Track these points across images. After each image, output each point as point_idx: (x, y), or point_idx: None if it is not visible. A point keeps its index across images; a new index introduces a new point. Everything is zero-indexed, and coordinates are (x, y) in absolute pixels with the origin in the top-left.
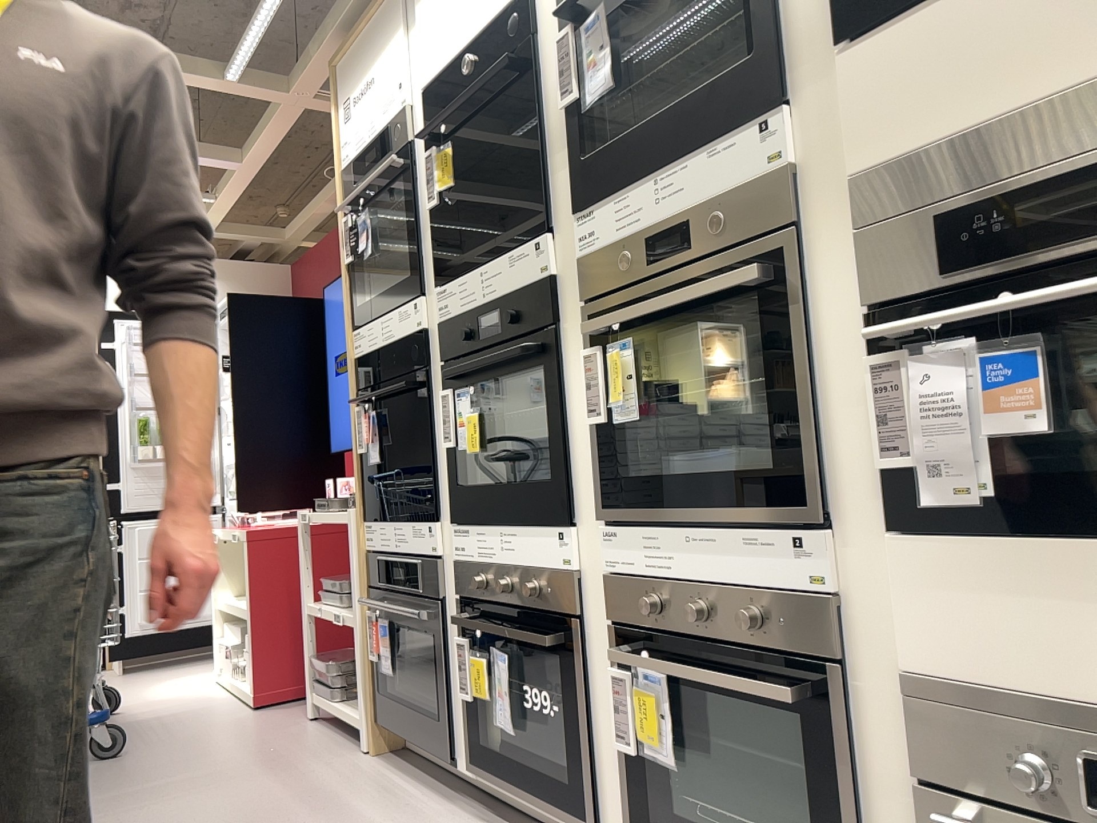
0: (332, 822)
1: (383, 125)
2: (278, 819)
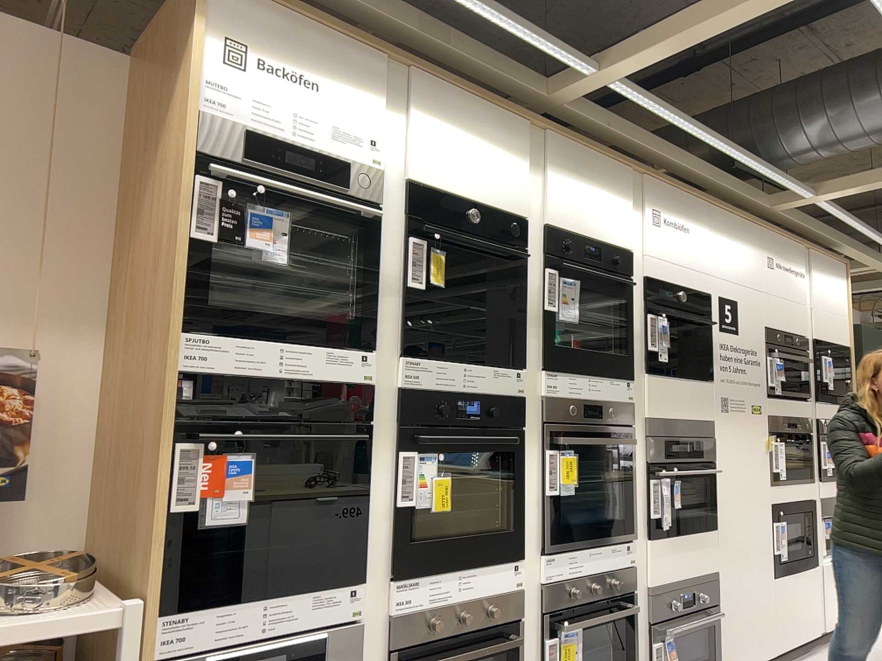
0: None
1: (339, 156)
2: None
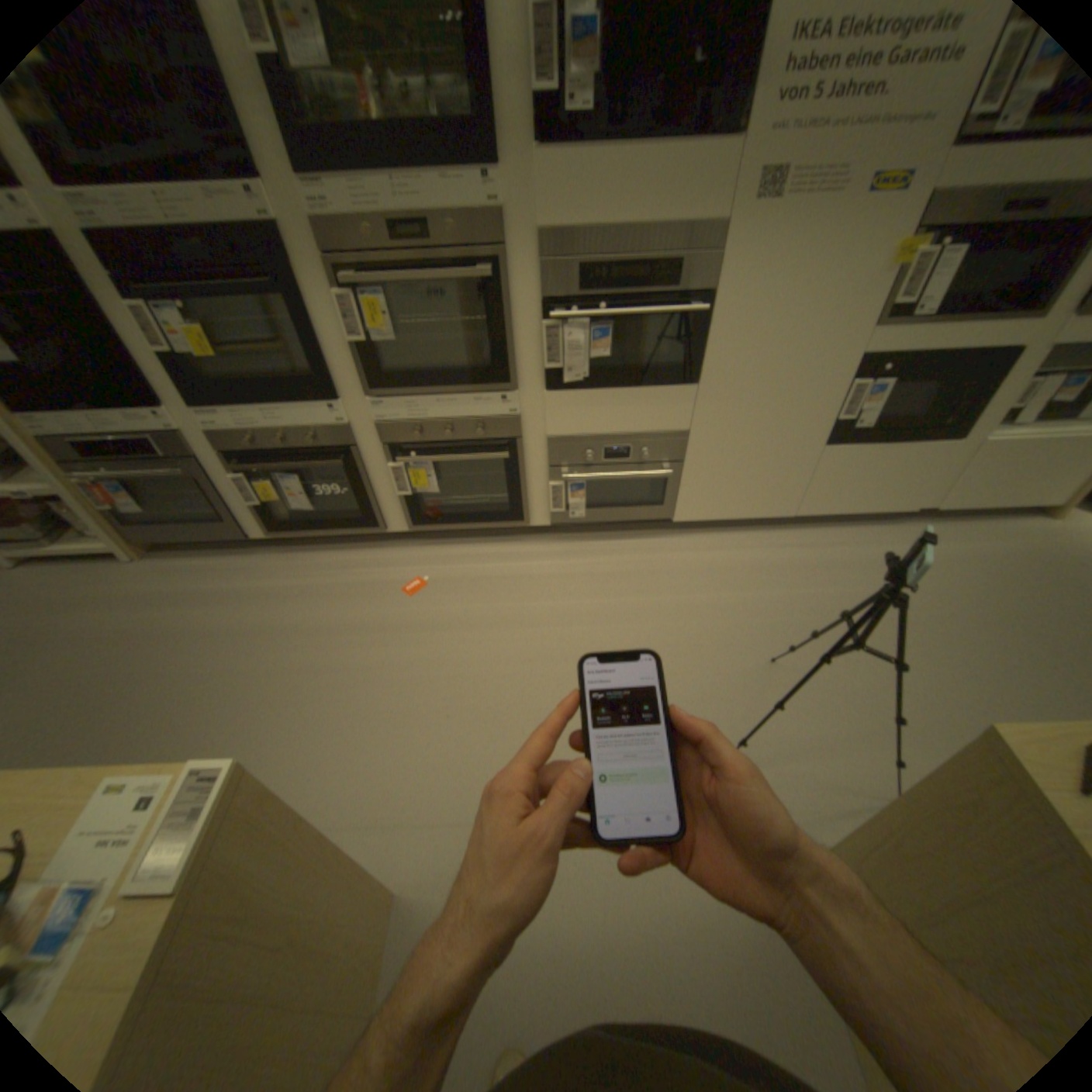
0: (197, 605)
1: None
2: (153, 626)
